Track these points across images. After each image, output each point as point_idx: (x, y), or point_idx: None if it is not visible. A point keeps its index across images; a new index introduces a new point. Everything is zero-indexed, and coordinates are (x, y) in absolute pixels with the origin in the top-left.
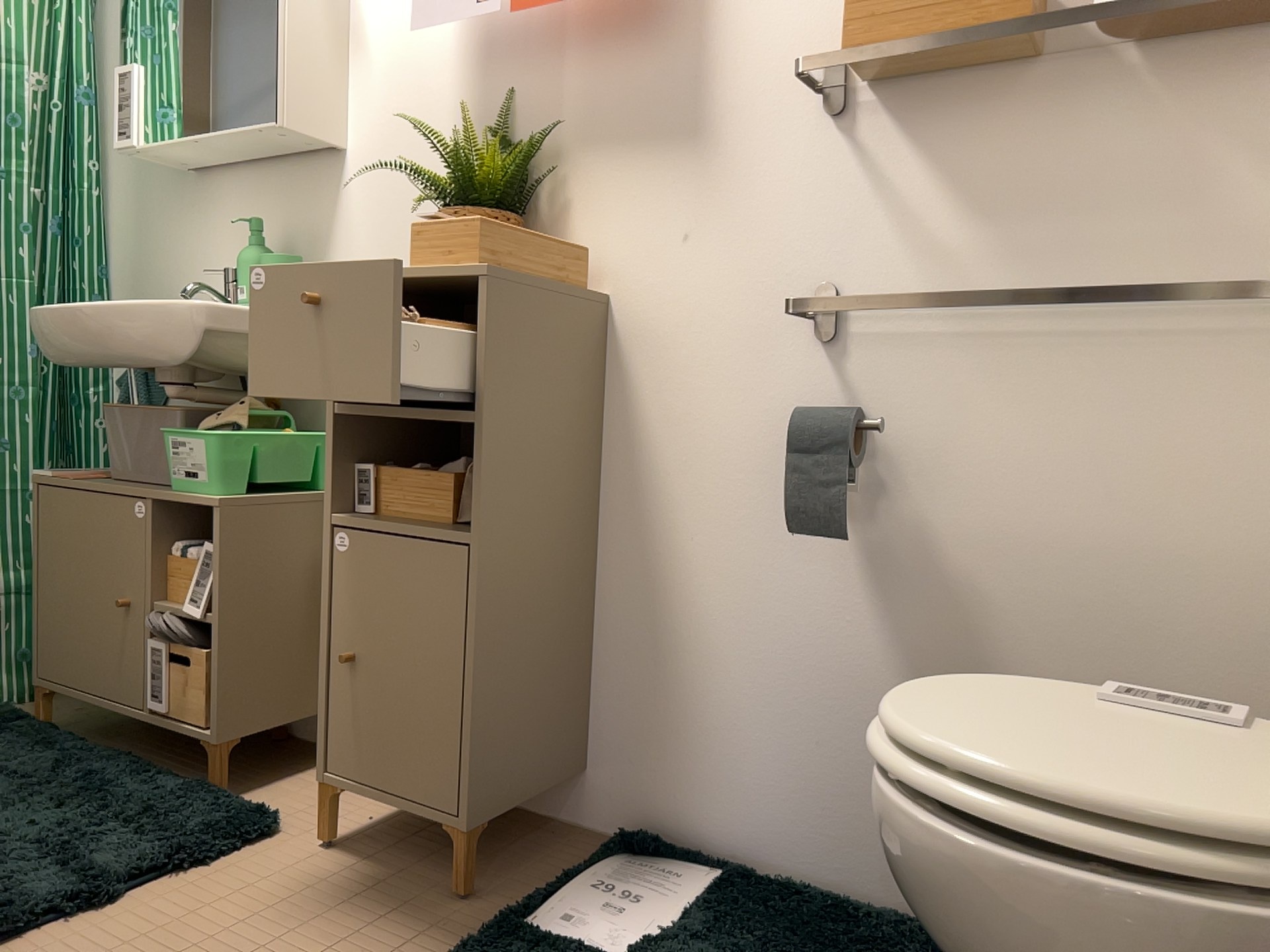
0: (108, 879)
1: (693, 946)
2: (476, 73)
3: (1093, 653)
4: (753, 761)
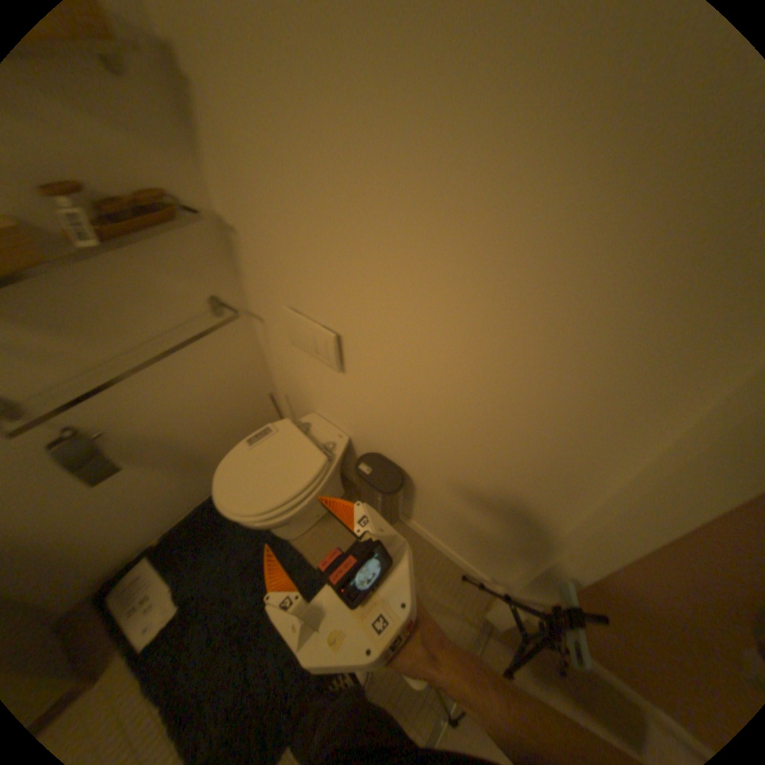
0: None
1: (181, 584)
2: None
3: (201, 423)
4: (118, 535)
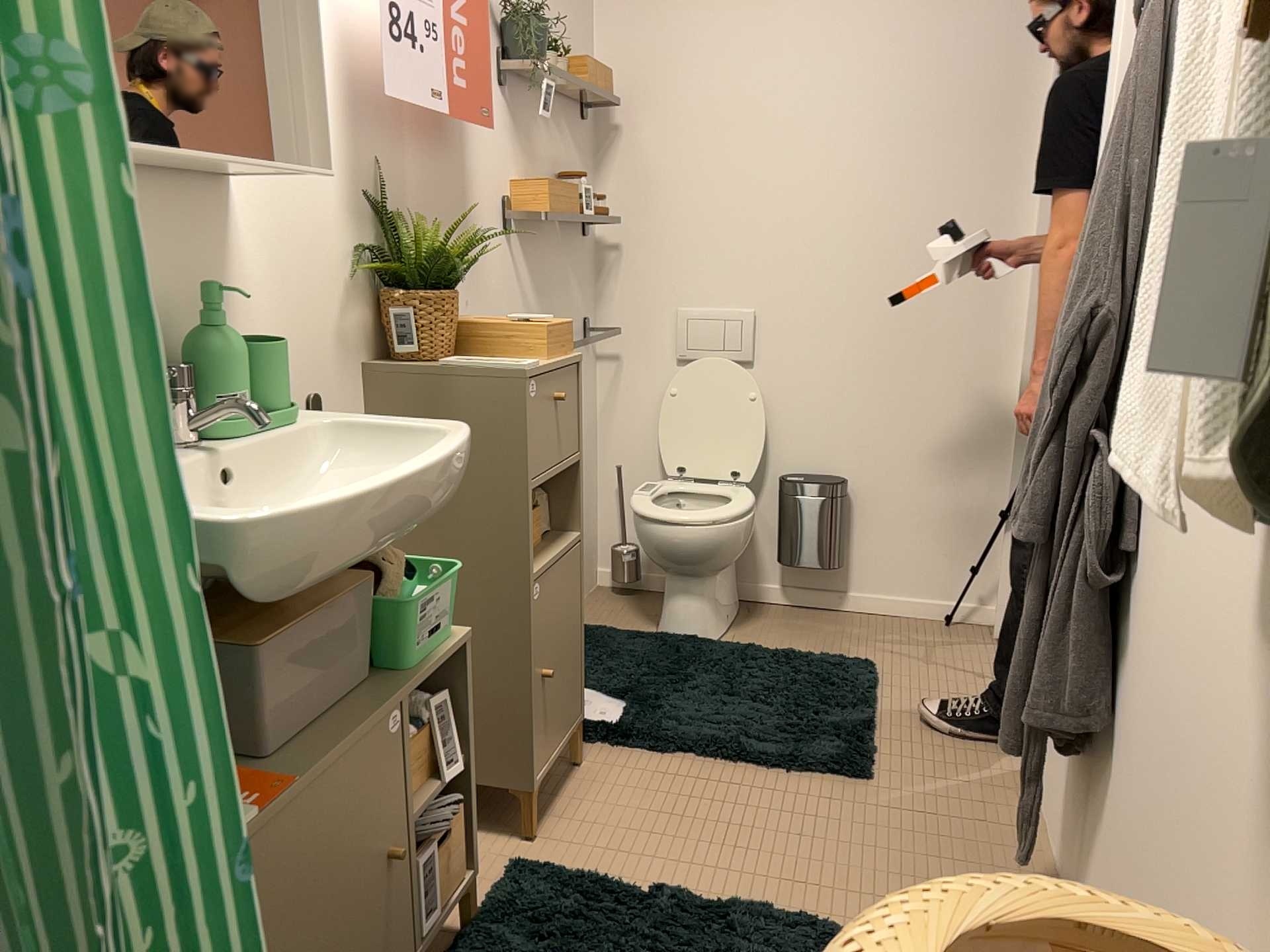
0: (663, 882)
1: (613, 679)
2: (357, 138)
3: None
4: None
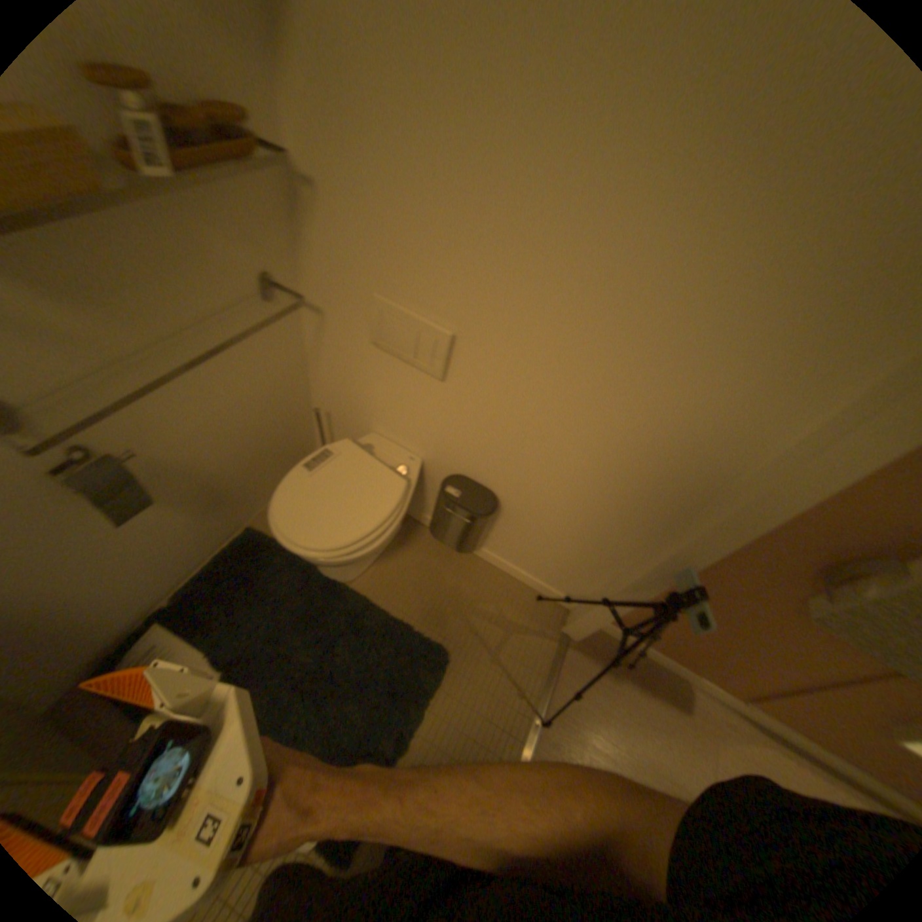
0: None
1: (222, 643)
2: None
3: (235, 444)
4: (126, 592)
